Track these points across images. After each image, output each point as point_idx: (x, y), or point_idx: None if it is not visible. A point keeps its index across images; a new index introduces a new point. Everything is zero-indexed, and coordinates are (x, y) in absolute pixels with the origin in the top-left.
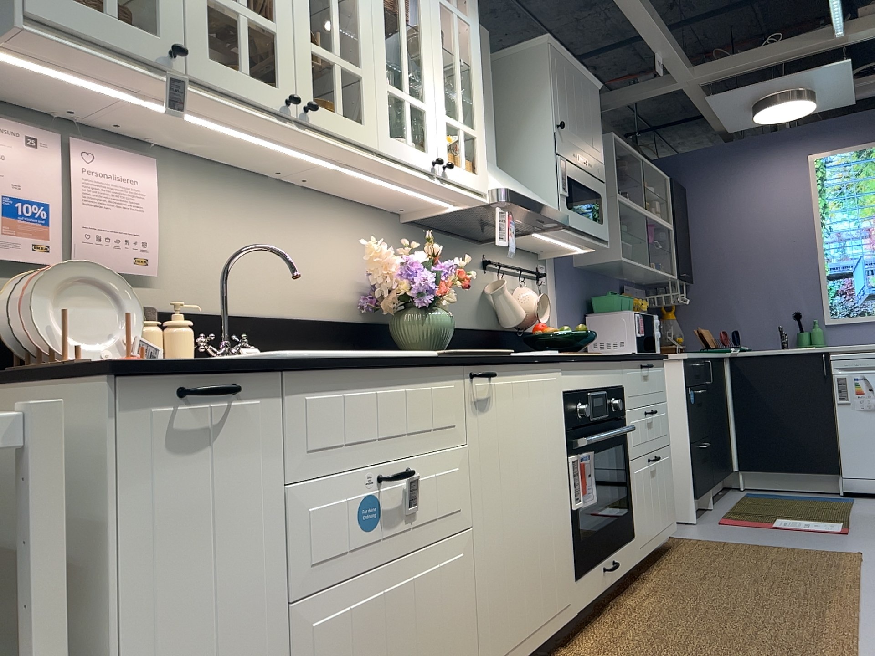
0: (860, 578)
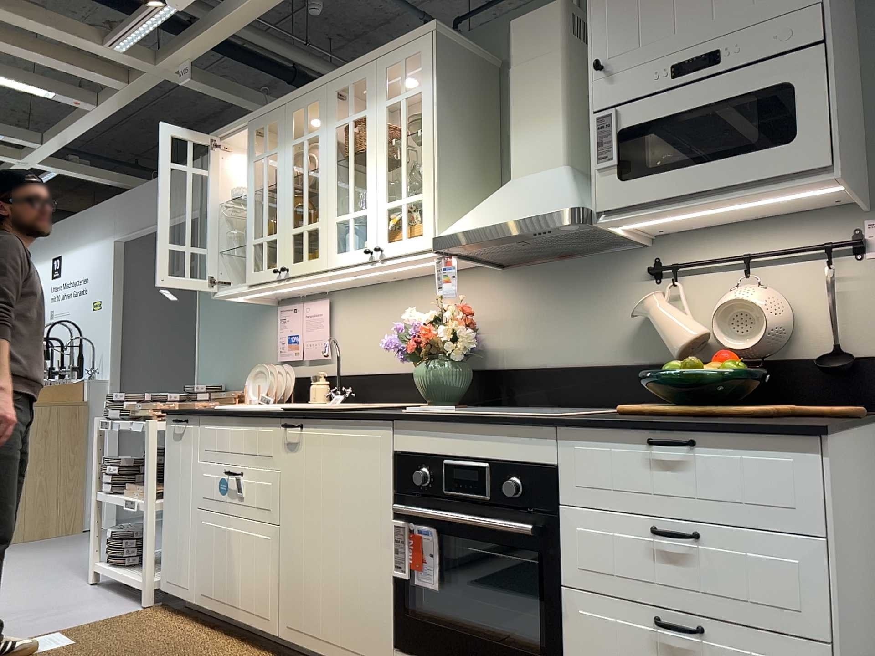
0: None
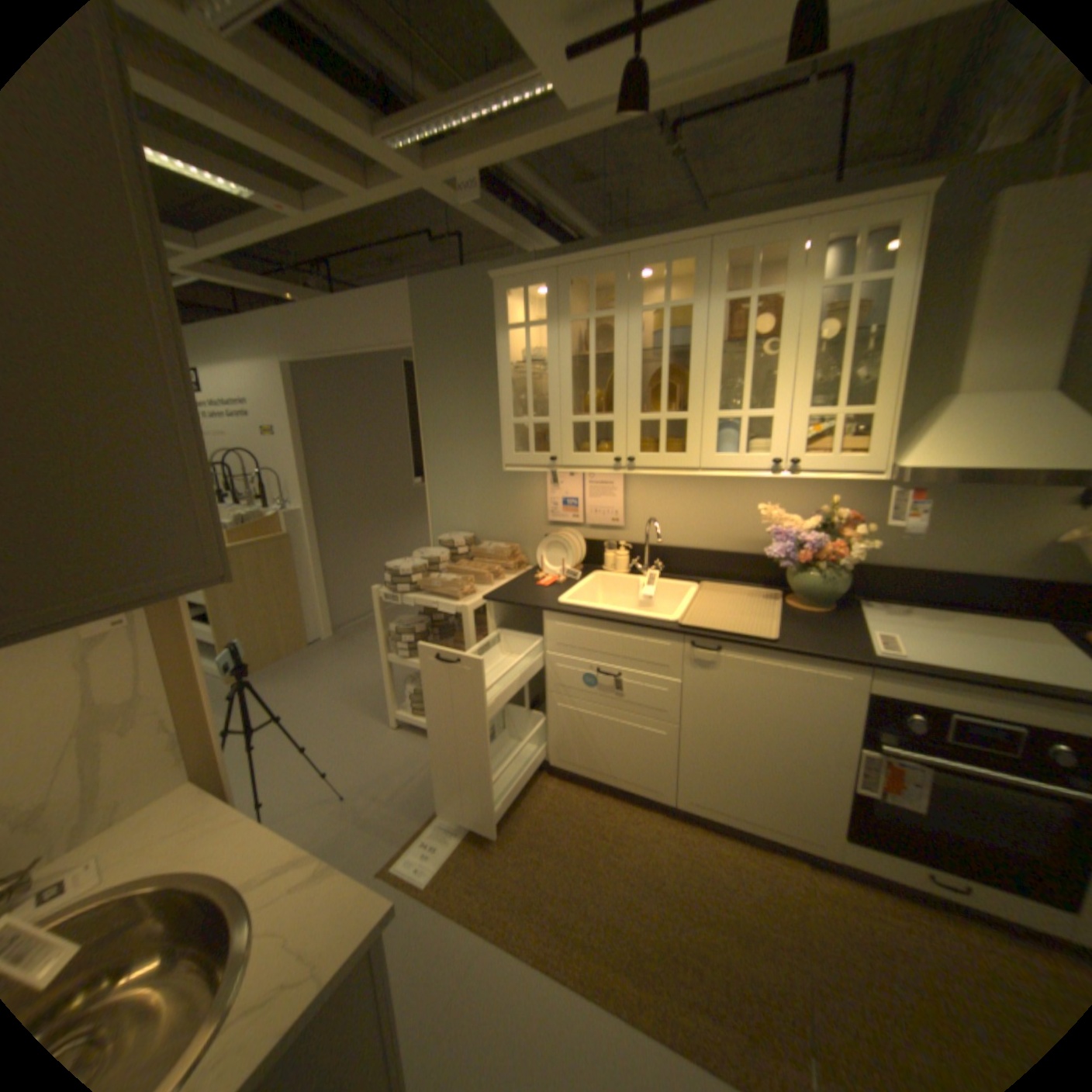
0: None
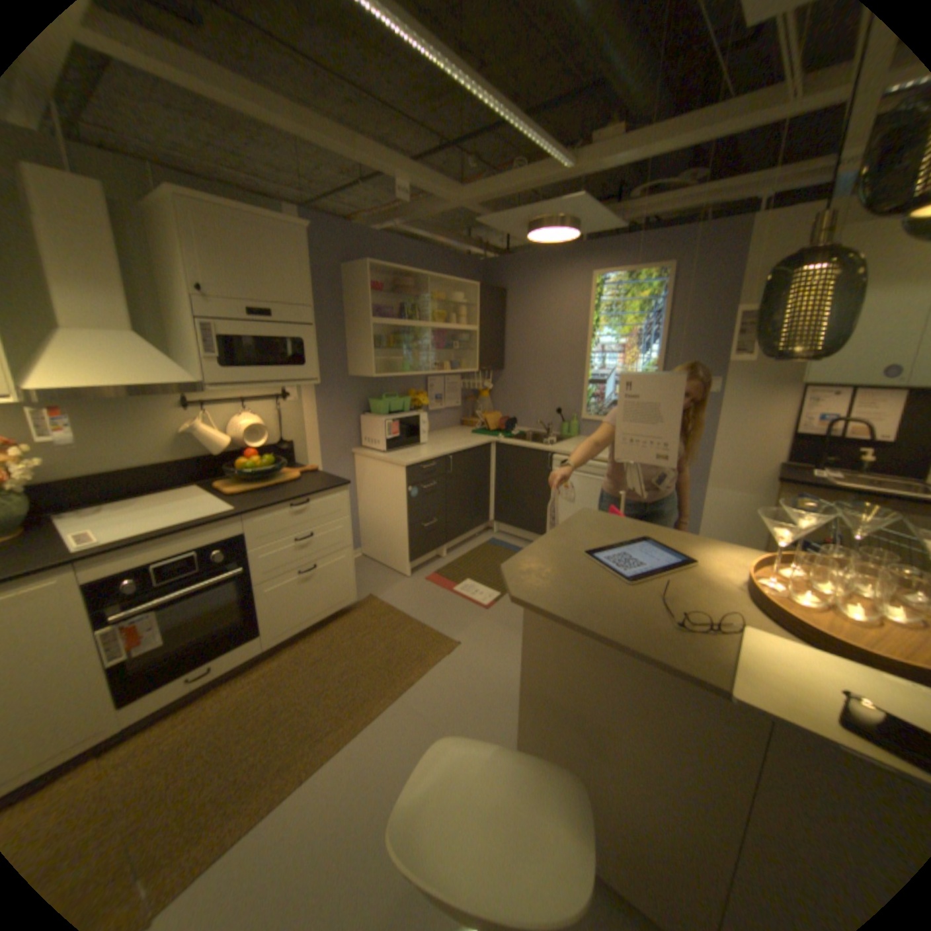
0: (414, 684)
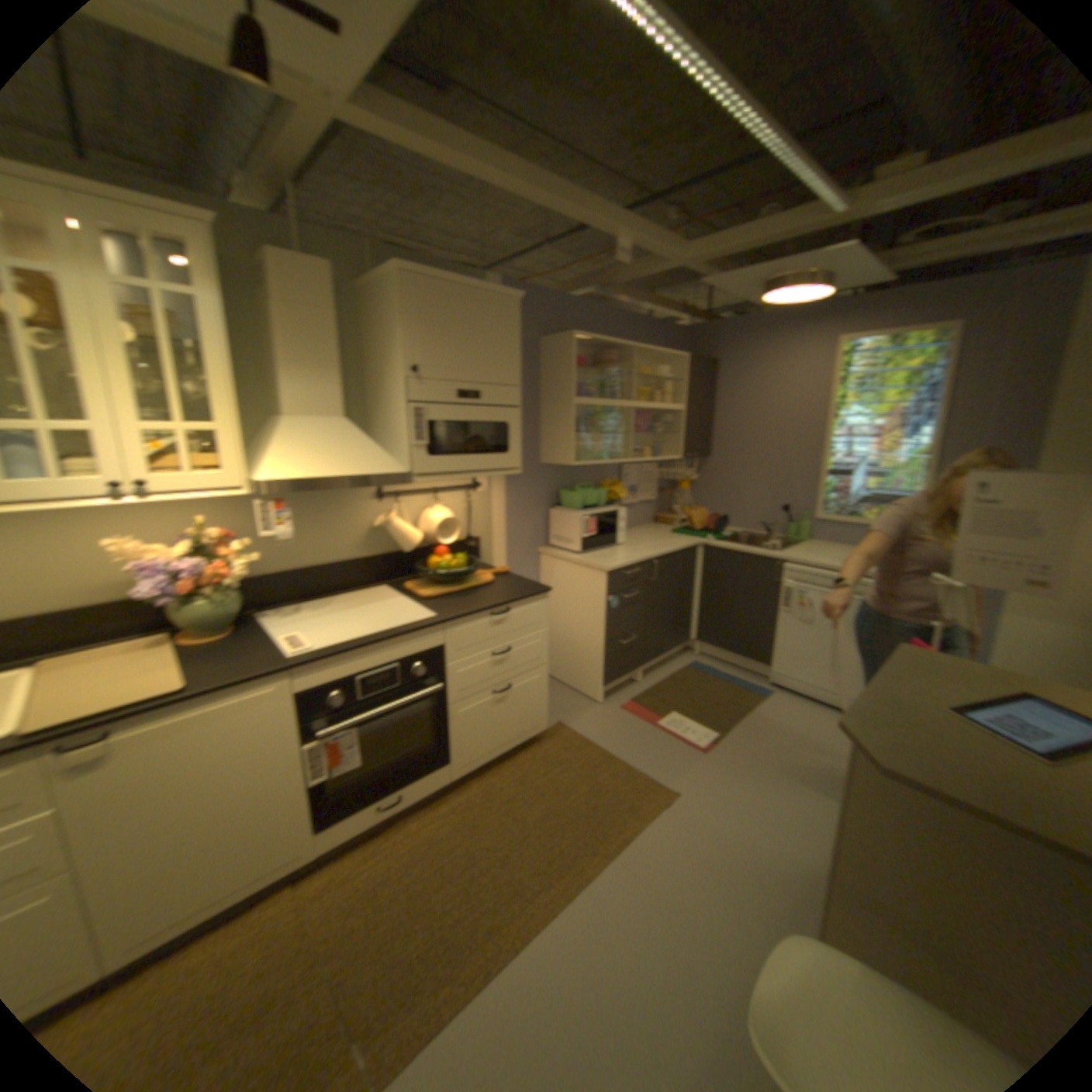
0: (630, 842)
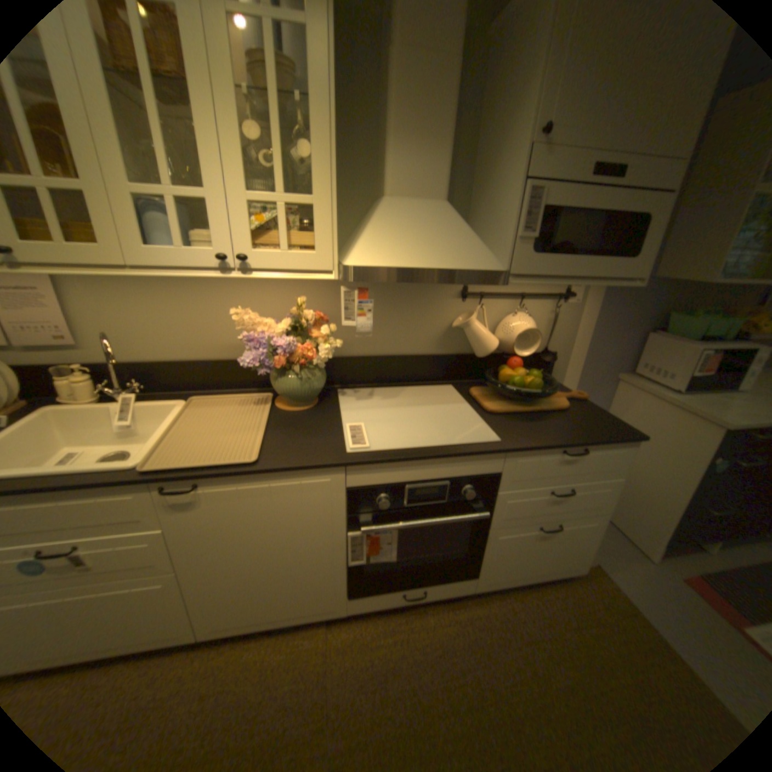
0: None
